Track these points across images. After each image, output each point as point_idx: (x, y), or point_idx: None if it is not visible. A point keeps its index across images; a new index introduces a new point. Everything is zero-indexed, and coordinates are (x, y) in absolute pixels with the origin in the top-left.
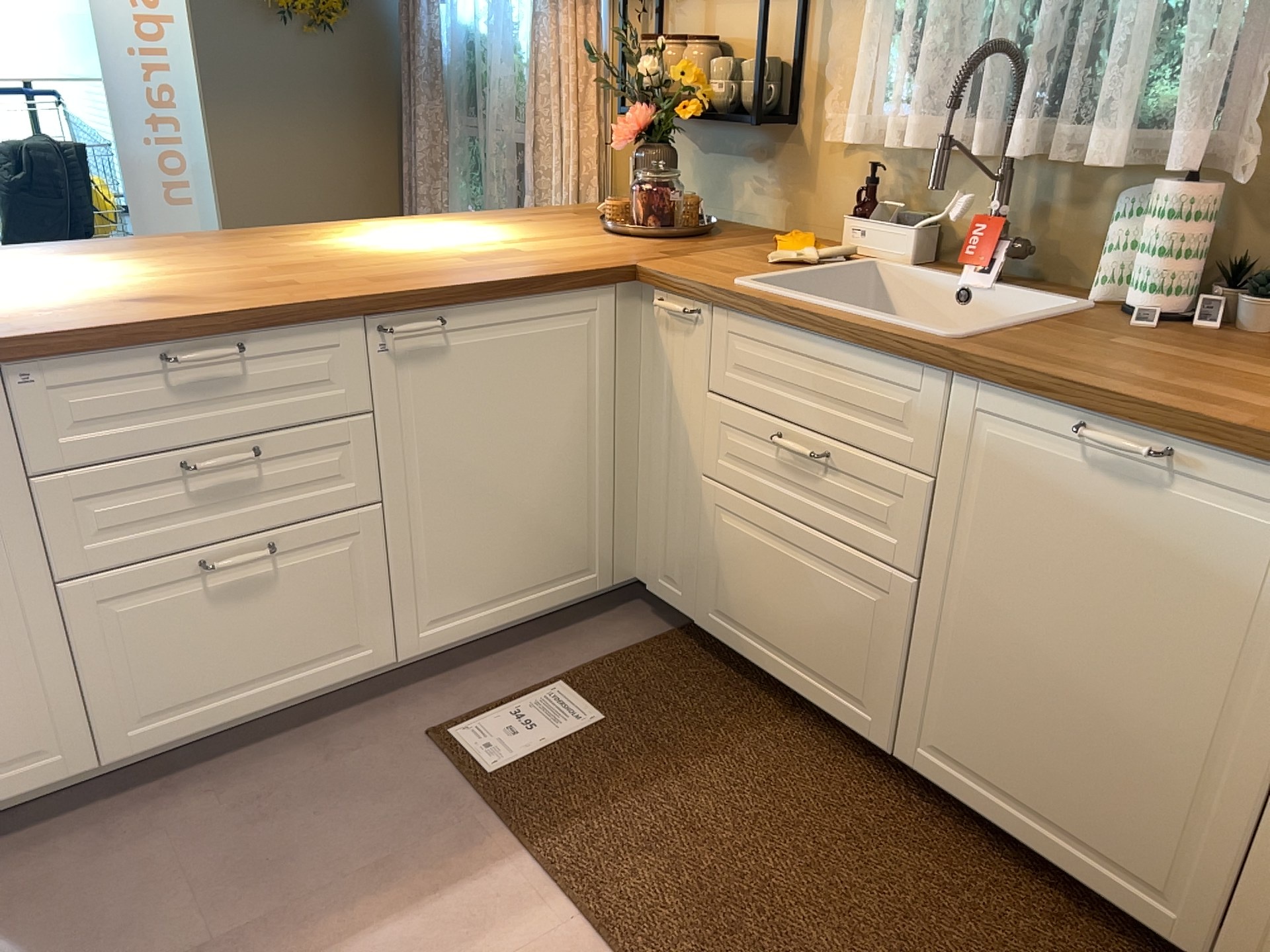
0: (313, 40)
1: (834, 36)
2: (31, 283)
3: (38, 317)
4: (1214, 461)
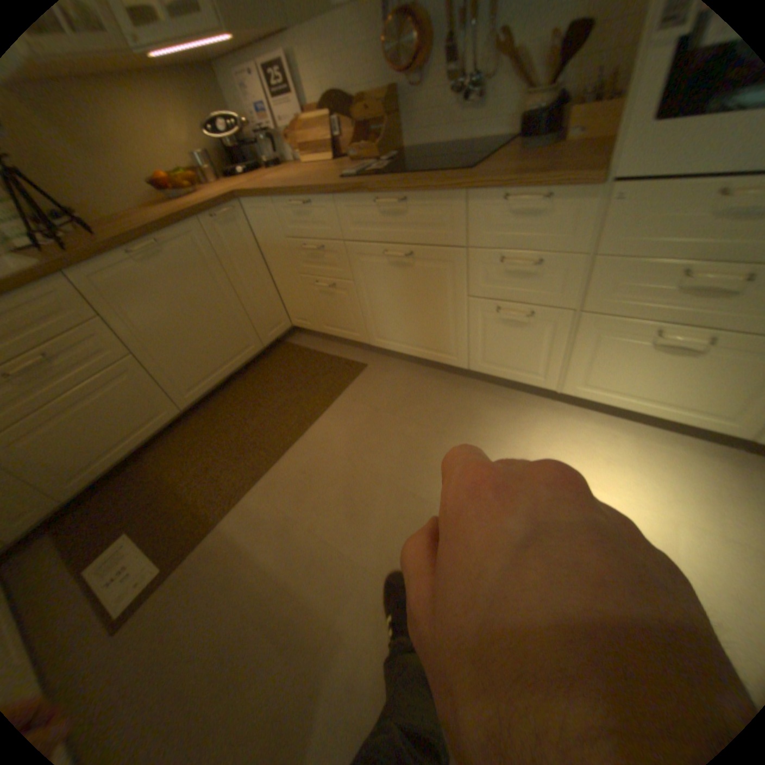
0: None
1: None
2: None
3: None
4: (162, 232)
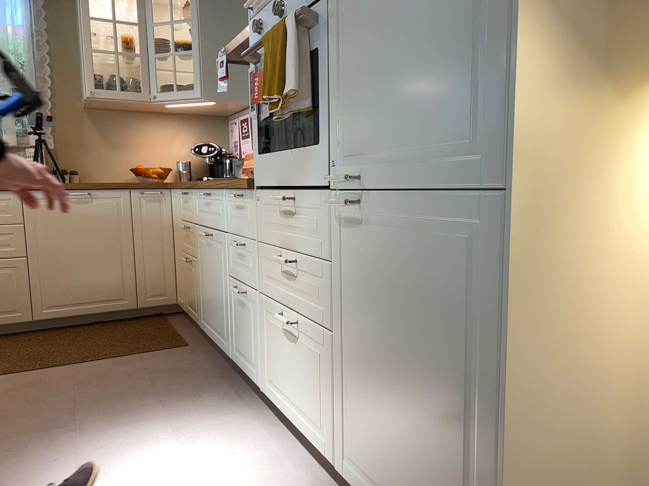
0: None
1: None
2: None
3: None
4: (99, 192)
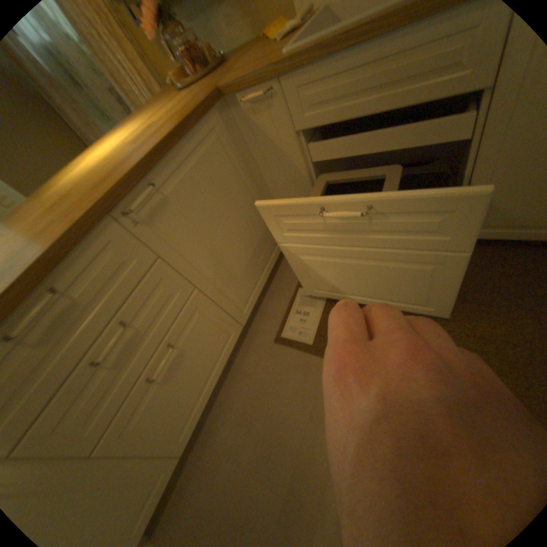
0: None
1: None
2: None
3: None
4: None
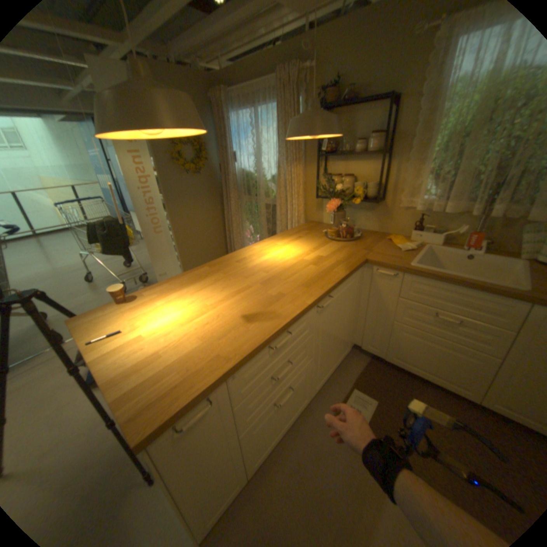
0: (193, 177)
1: (407, 174)
2: (188, 313)
3: (222, 344)
4: None
